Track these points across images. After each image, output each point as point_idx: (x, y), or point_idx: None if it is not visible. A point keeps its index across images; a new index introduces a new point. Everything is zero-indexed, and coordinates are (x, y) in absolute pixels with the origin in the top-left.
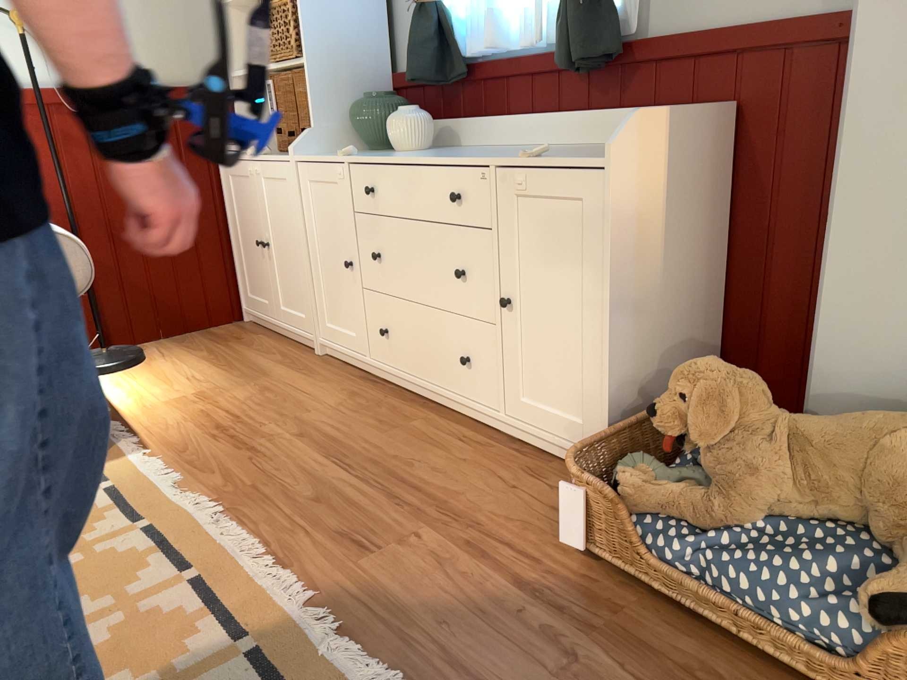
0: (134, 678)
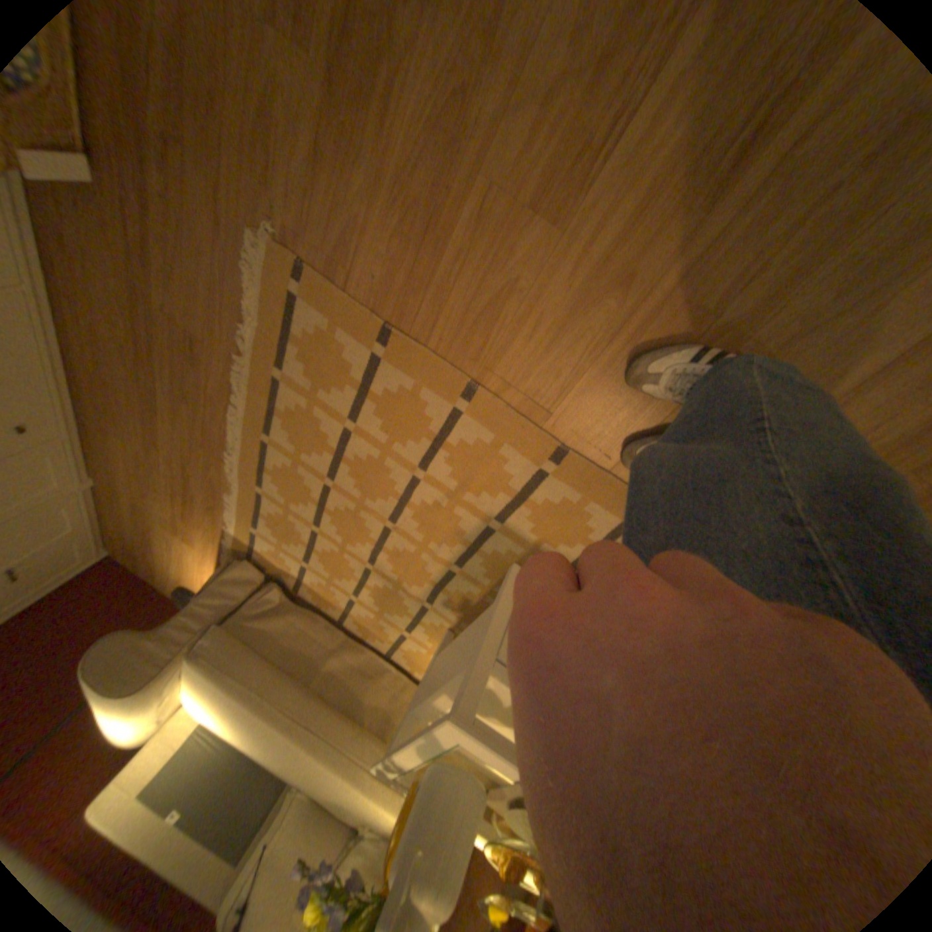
0: (317, 420)
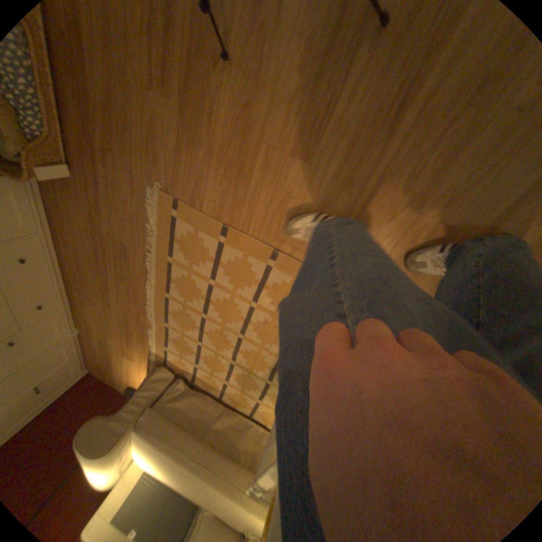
0: (194, 281)
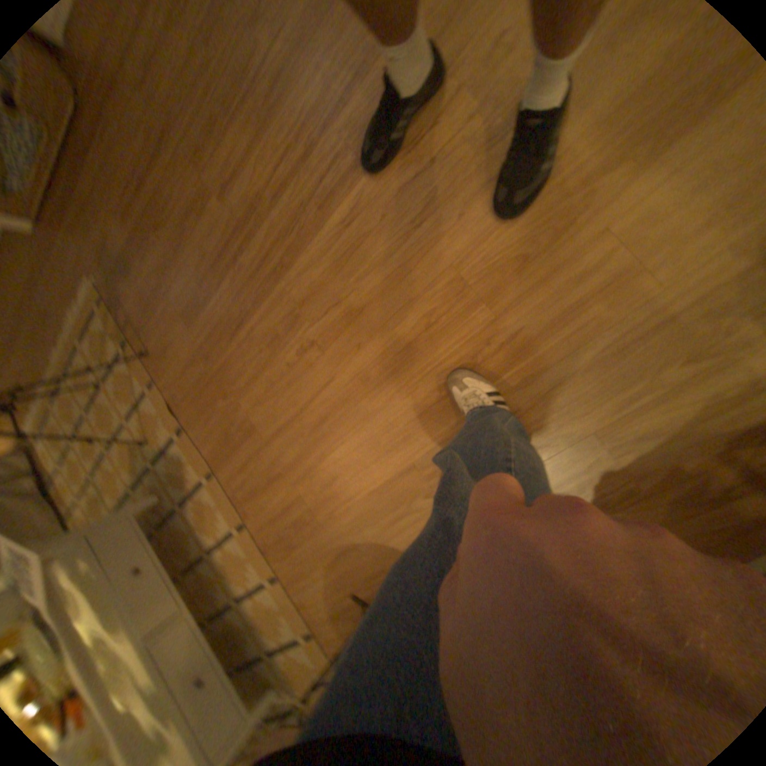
0: (82, 373)
